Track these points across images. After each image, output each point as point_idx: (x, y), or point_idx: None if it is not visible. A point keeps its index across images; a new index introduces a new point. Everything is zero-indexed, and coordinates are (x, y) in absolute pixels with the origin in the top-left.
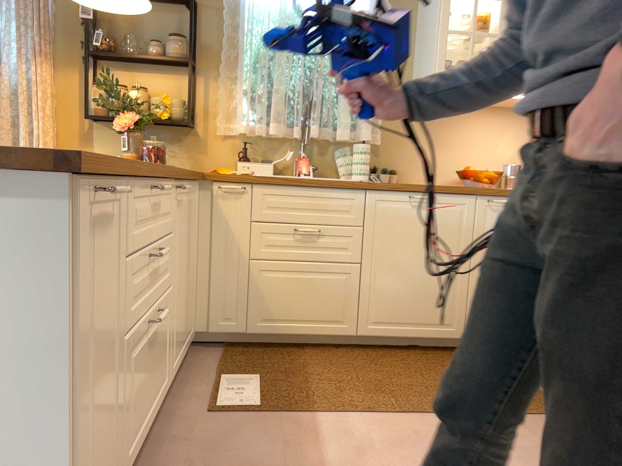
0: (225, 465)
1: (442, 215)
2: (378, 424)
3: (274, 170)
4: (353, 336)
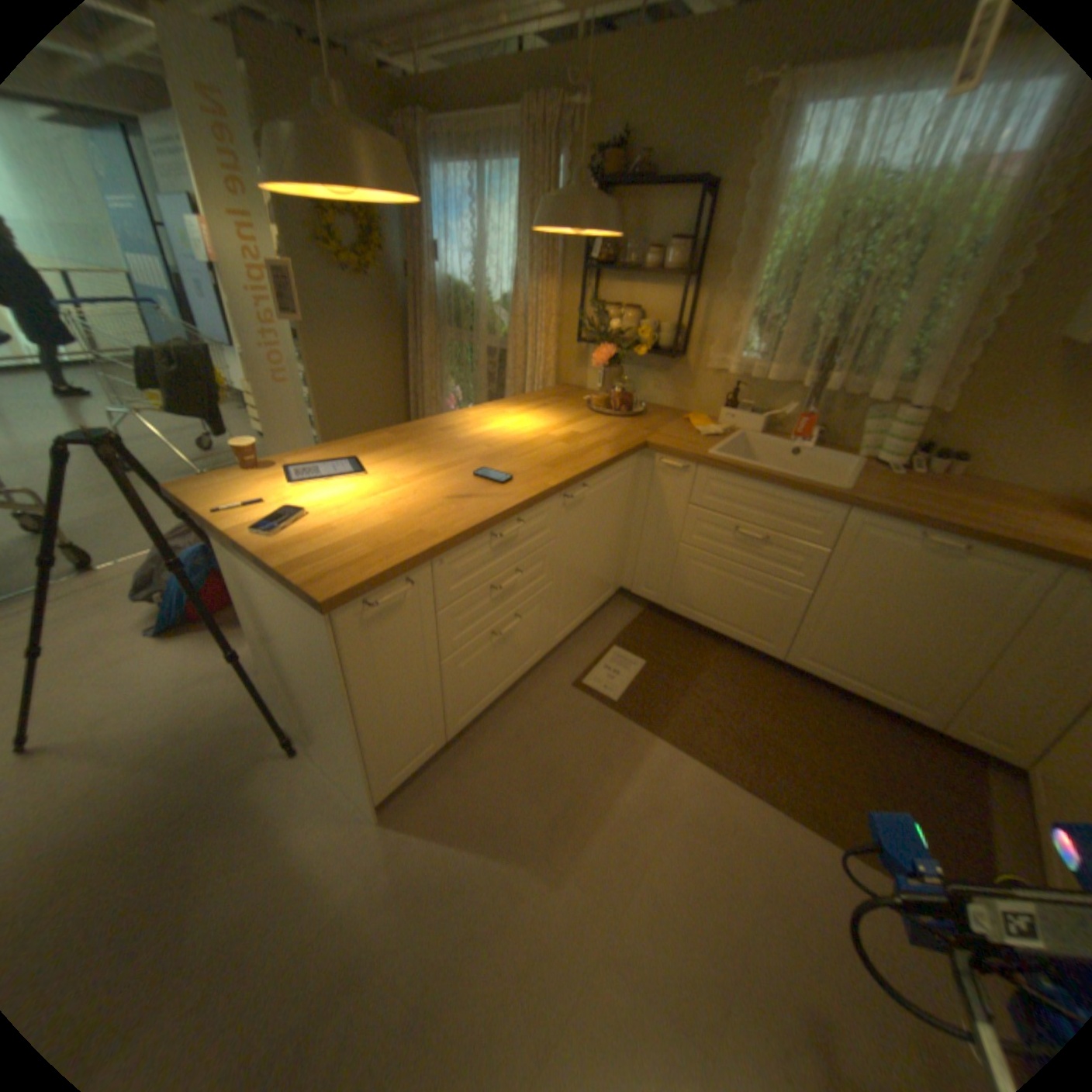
0: (546, 750)
1: (977, 576)
2: (710, 789)
3: (766, 424)
4: (780, 660)
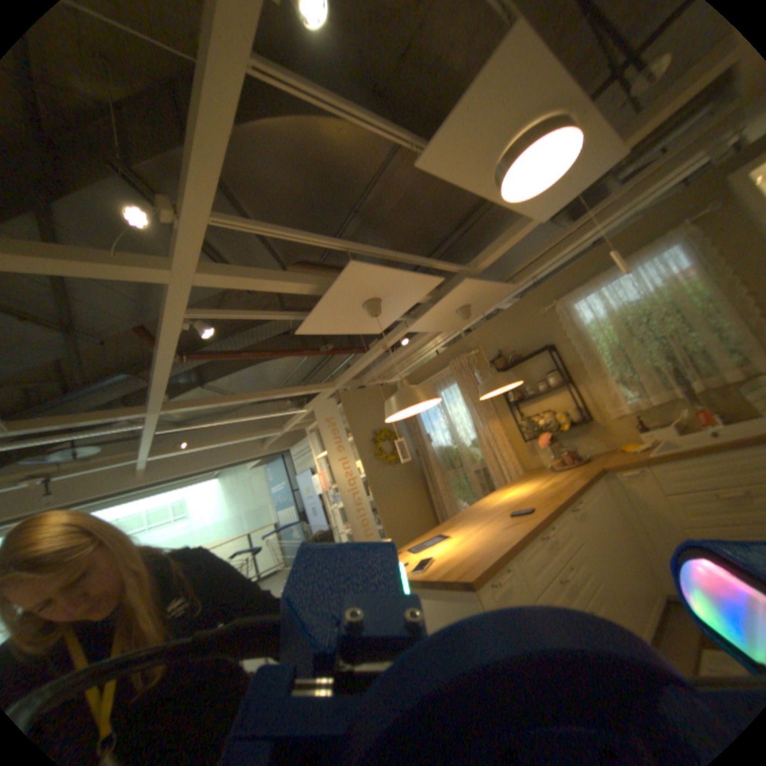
0: None
1: None
2: None
3: (678, 429)
4: None
